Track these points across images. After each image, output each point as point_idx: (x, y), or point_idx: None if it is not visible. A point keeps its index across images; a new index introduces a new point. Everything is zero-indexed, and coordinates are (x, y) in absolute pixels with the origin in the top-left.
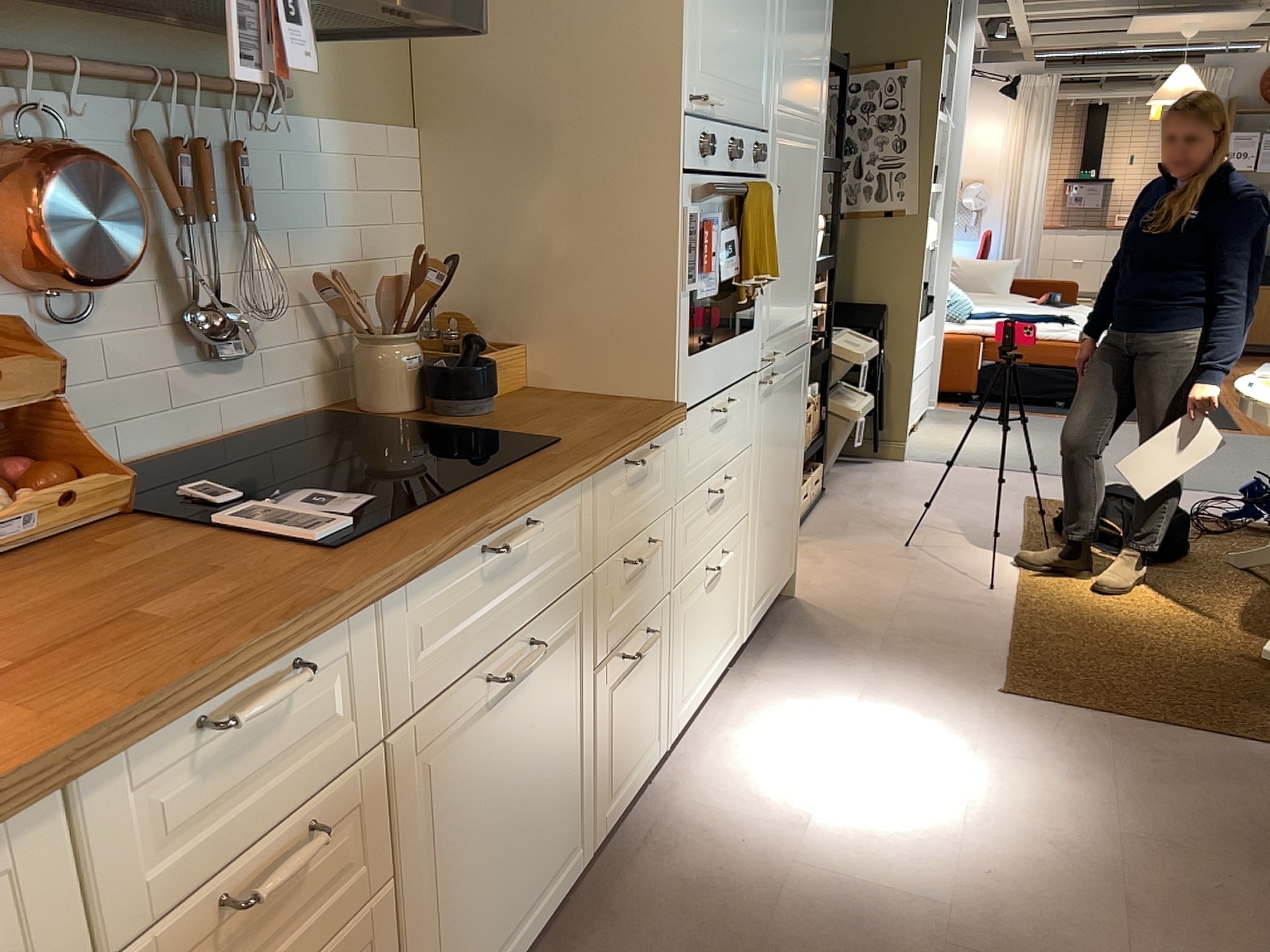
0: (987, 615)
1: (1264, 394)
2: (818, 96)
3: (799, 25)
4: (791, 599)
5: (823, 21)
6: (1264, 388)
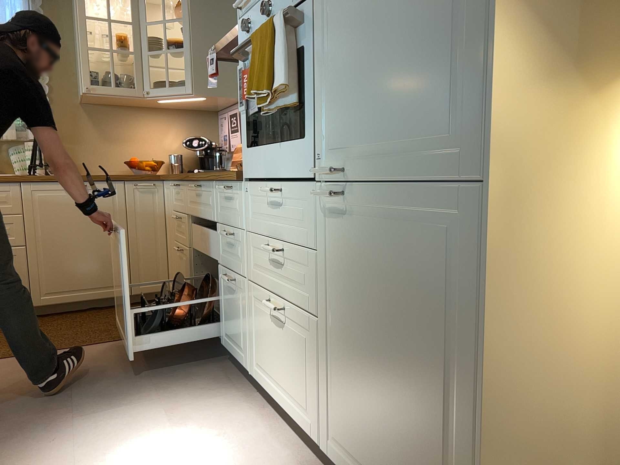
0: None
1: None
2: None
3: None
4: None
5: None
6: None
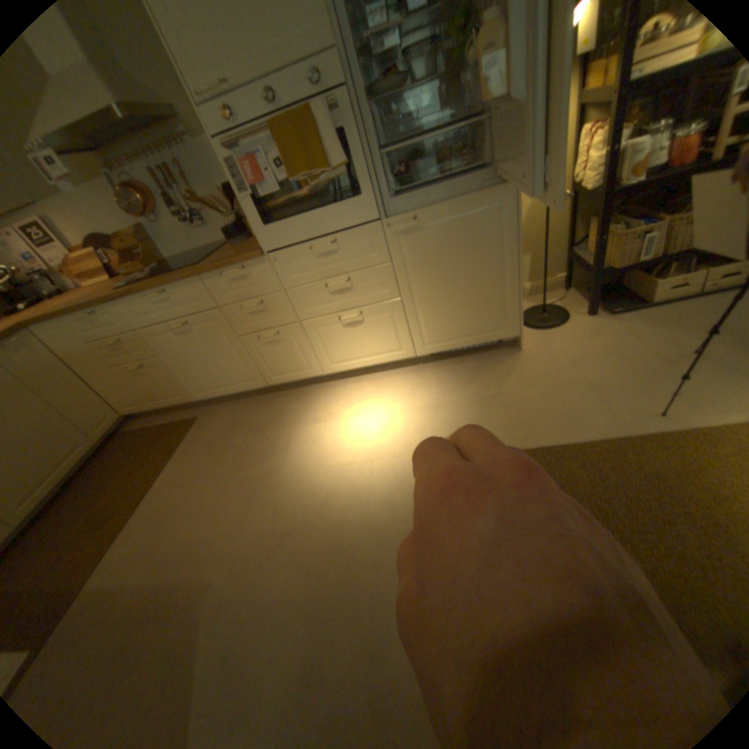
0: (600, 426)
1: None
2: None
3: None
4: (518, 350)
5: None
6: None
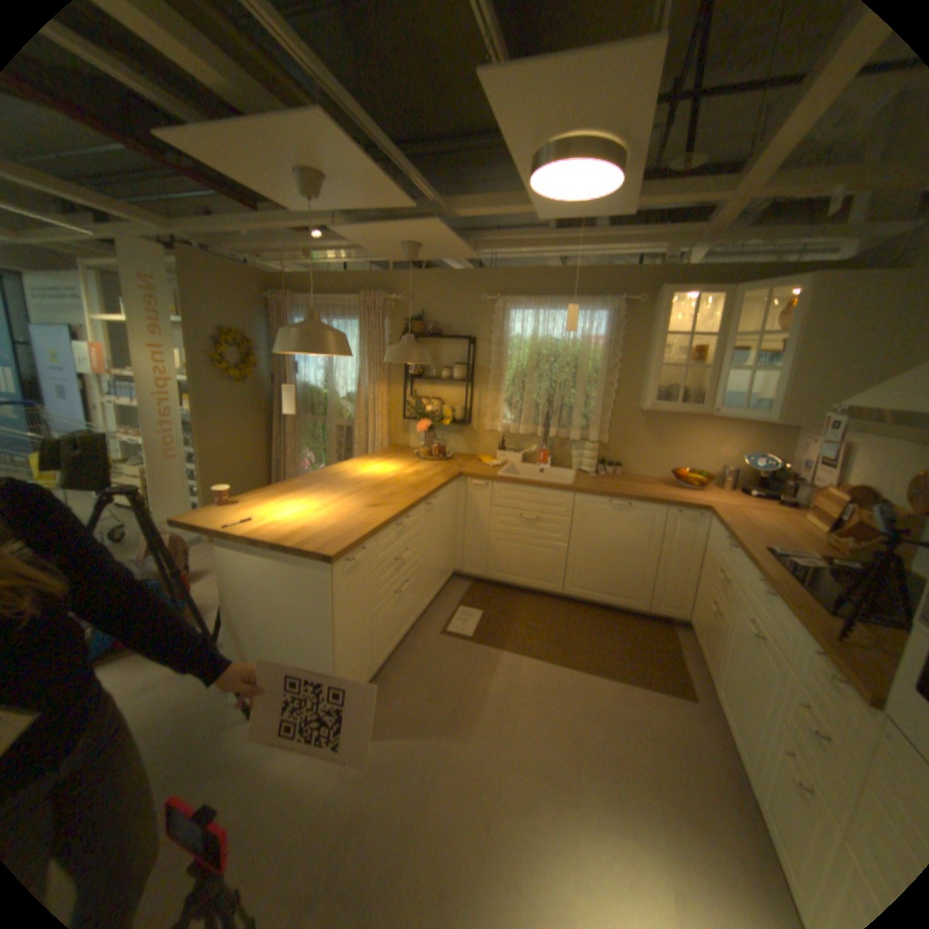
0: None
1: None
2: None
3: None
4: None
5: None
6: None
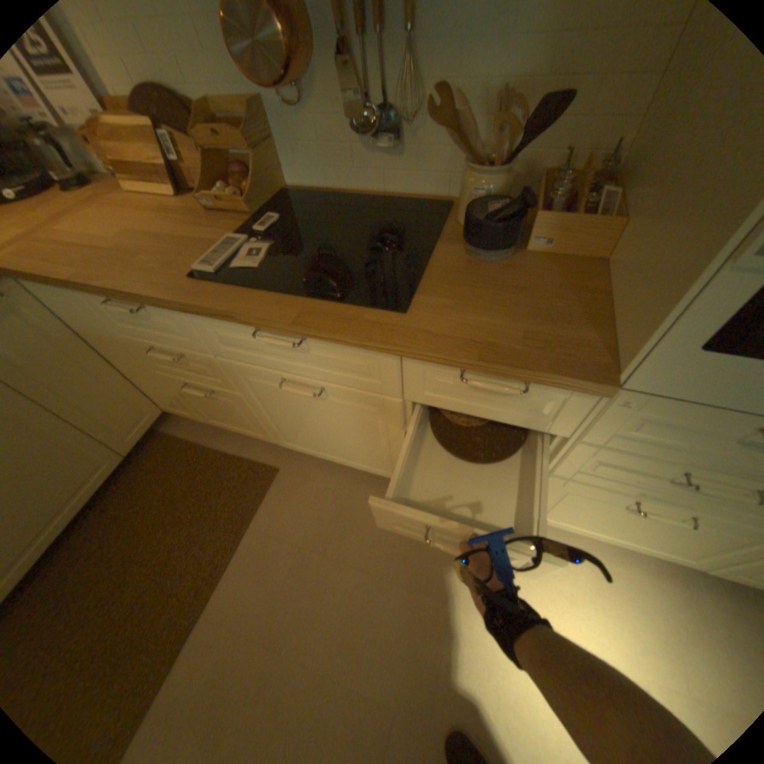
0: None
1: None
2: None
3: None
4: None
5: None
6: None
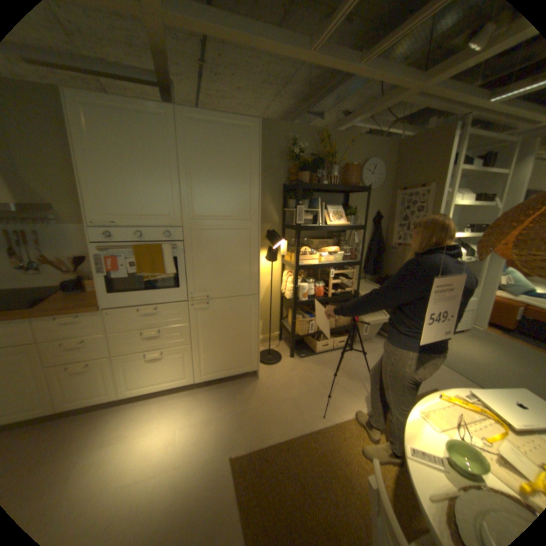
0: (297, 428)
1: (446, 408)
2: (244, 210)
3: (208, 189)
4: (255, 379)
5: (244, 184)
6: (467, 405)
